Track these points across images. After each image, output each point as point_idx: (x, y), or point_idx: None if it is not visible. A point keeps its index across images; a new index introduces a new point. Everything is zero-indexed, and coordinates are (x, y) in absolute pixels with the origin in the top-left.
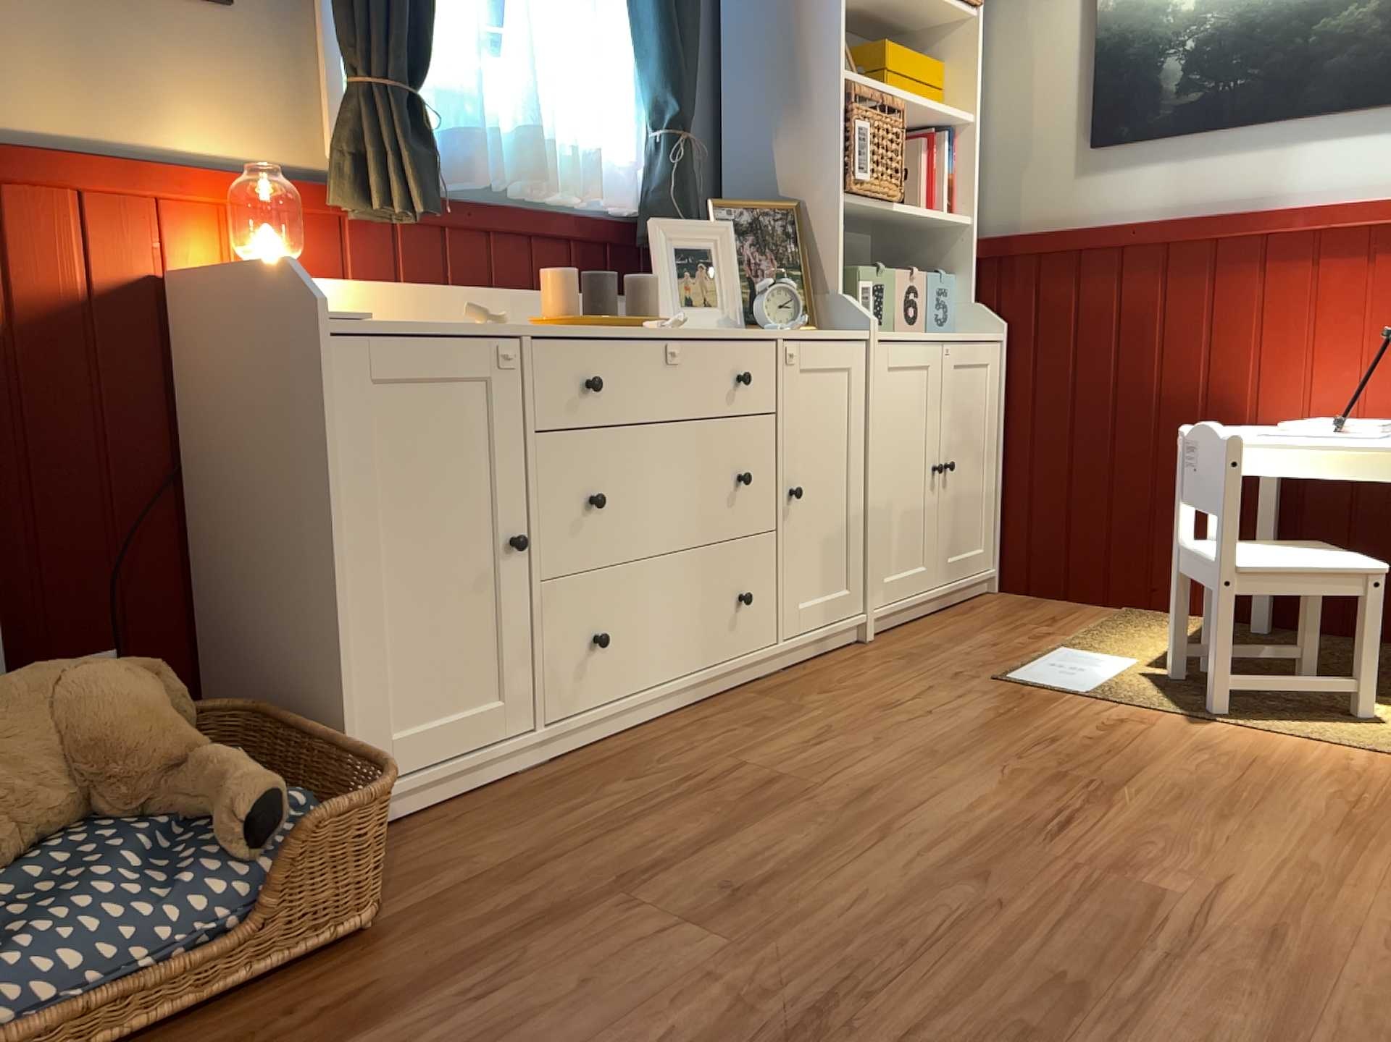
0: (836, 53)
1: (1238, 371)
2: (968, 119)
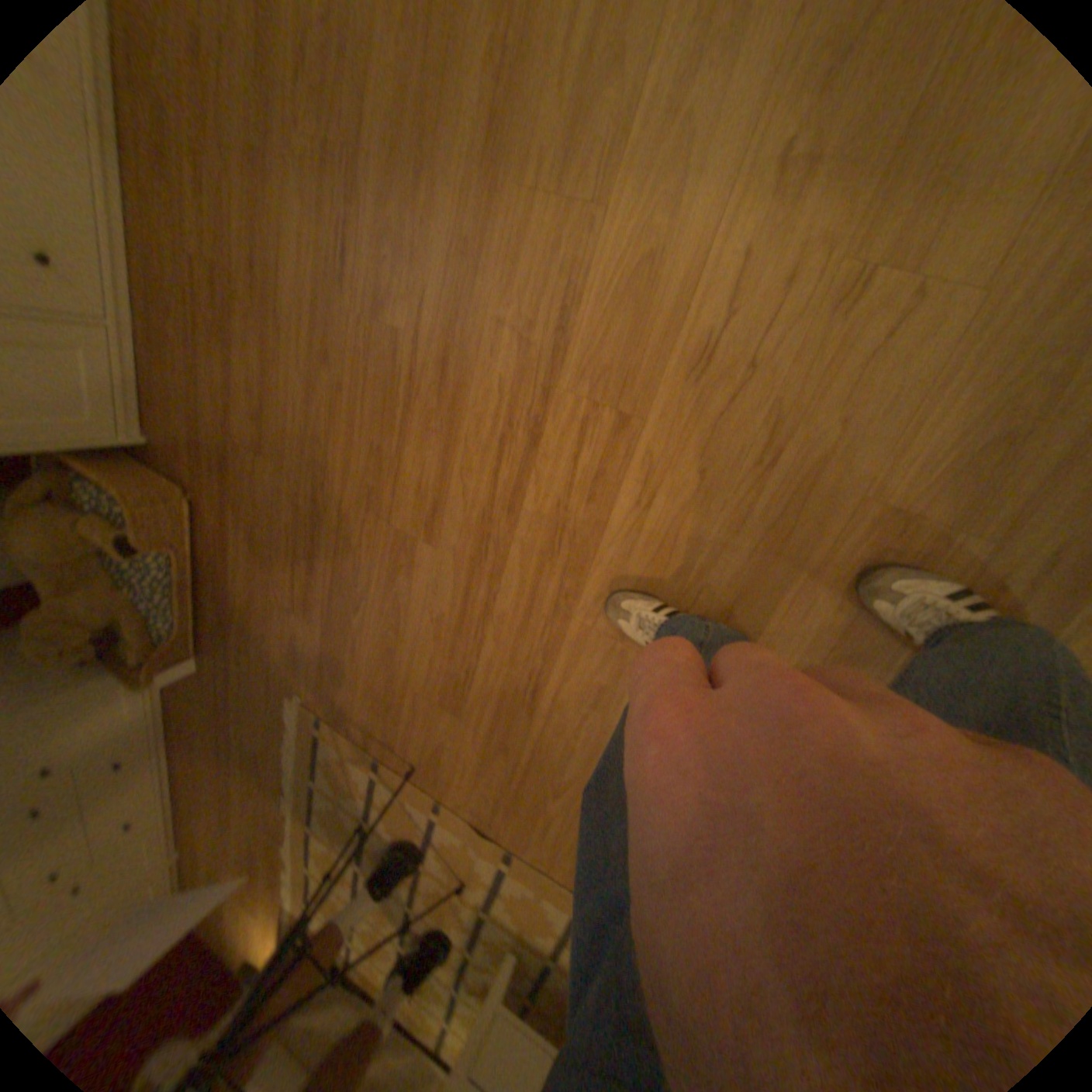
0: None
1: None
2: None
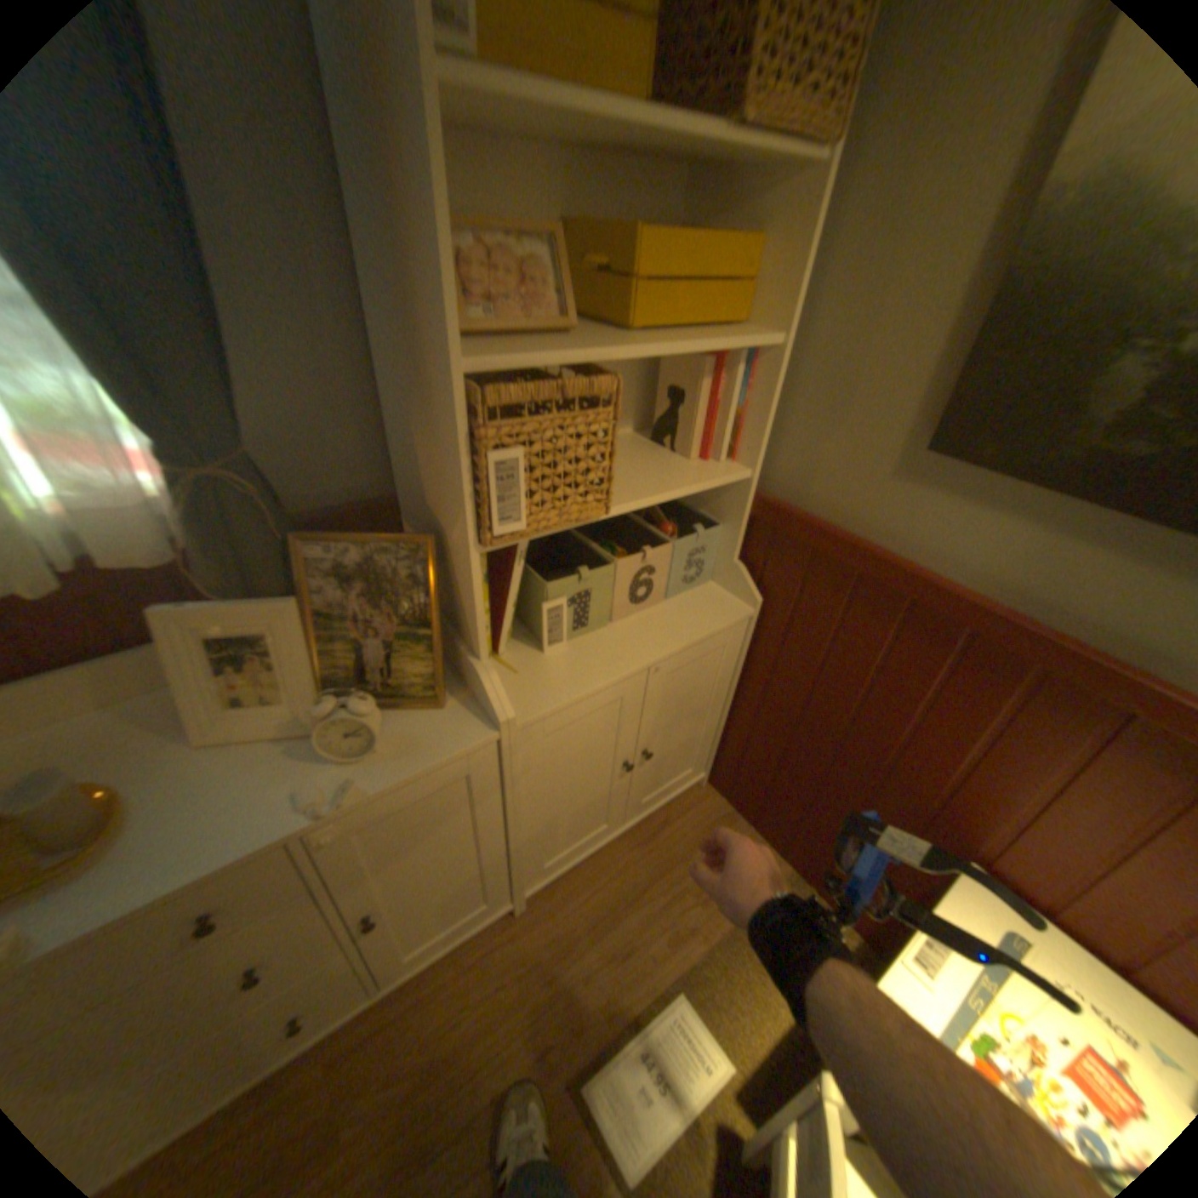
0: (447, 326)
1: (1001, 813)
2: (777, 340)
